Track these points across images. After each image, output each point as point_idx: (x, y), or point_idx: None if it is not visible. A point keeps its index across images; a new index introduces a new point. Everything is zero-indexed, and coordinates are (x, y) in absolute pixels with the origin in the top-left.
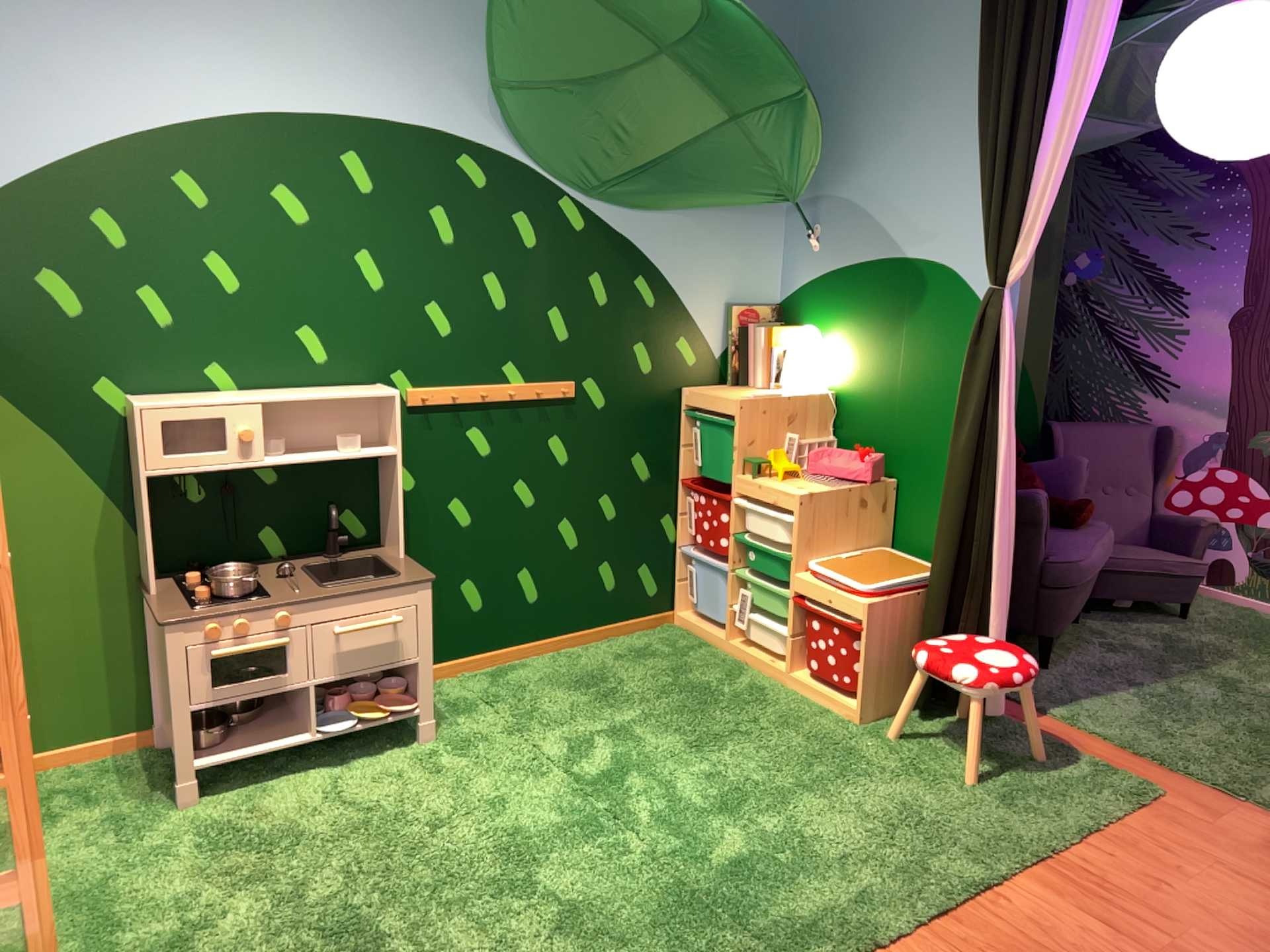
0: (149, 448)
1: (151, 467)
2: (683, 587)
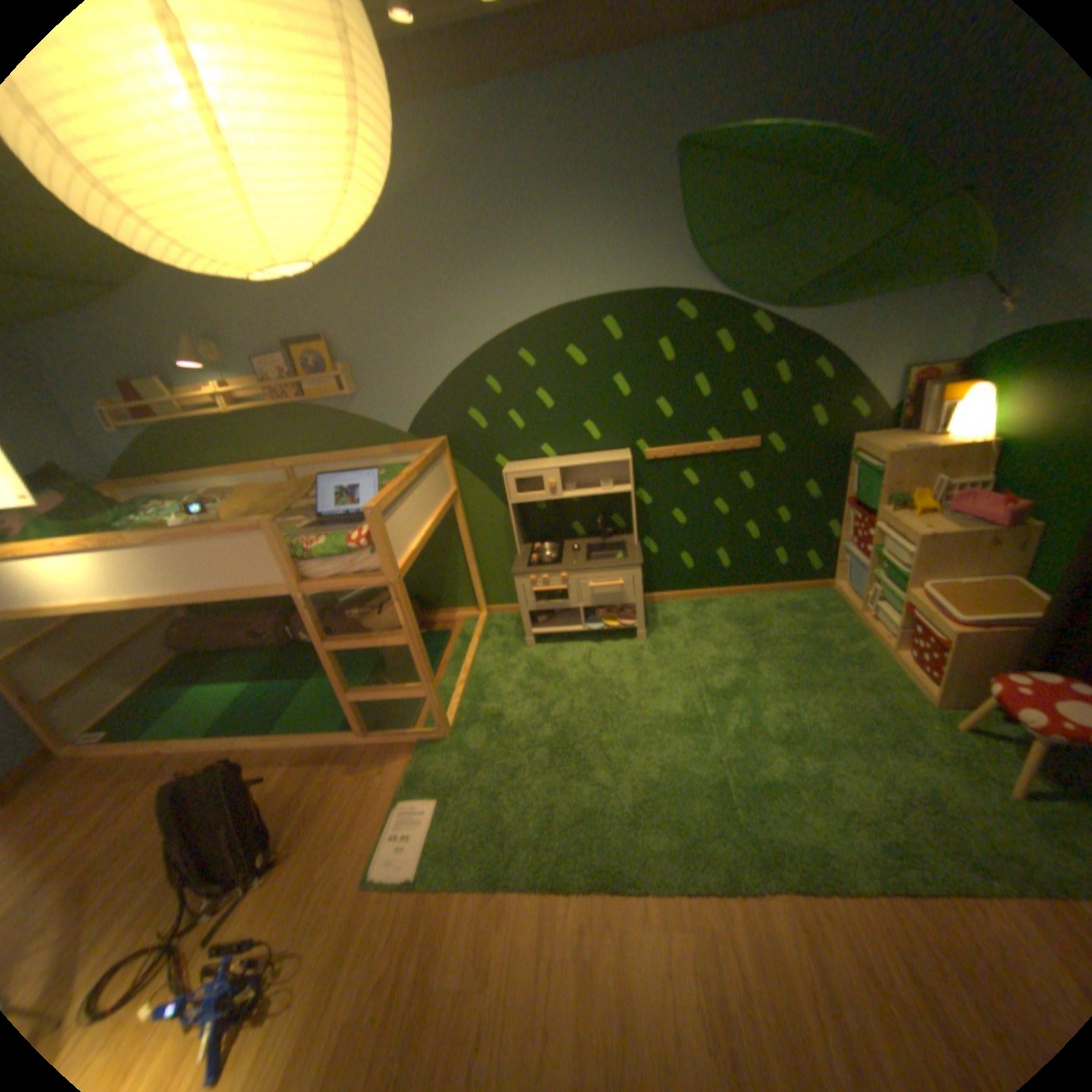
0: (509, 492)
1: (511, 501)
2: (841, 567)
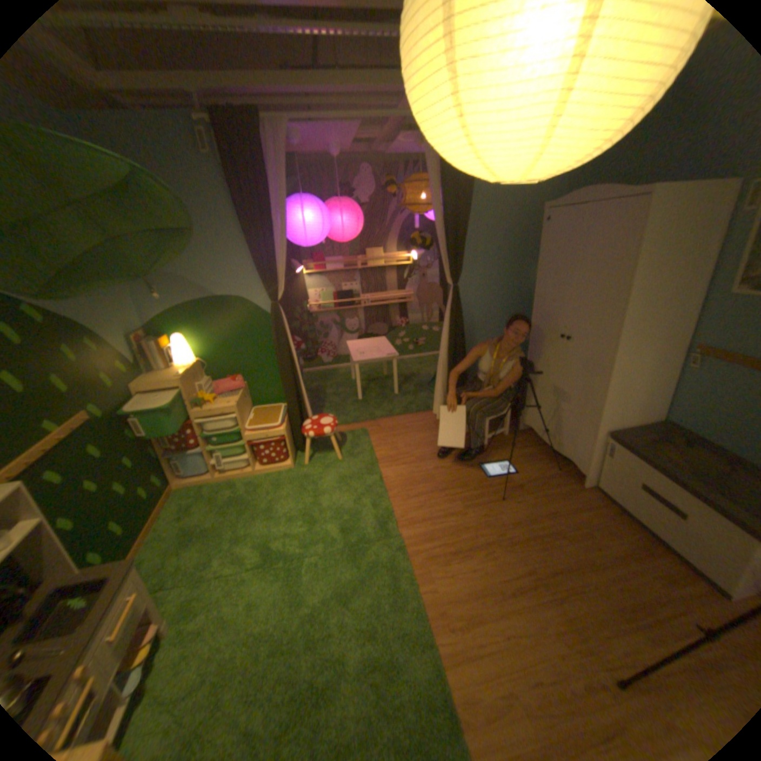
0: None
1: None
2: (167, 473)
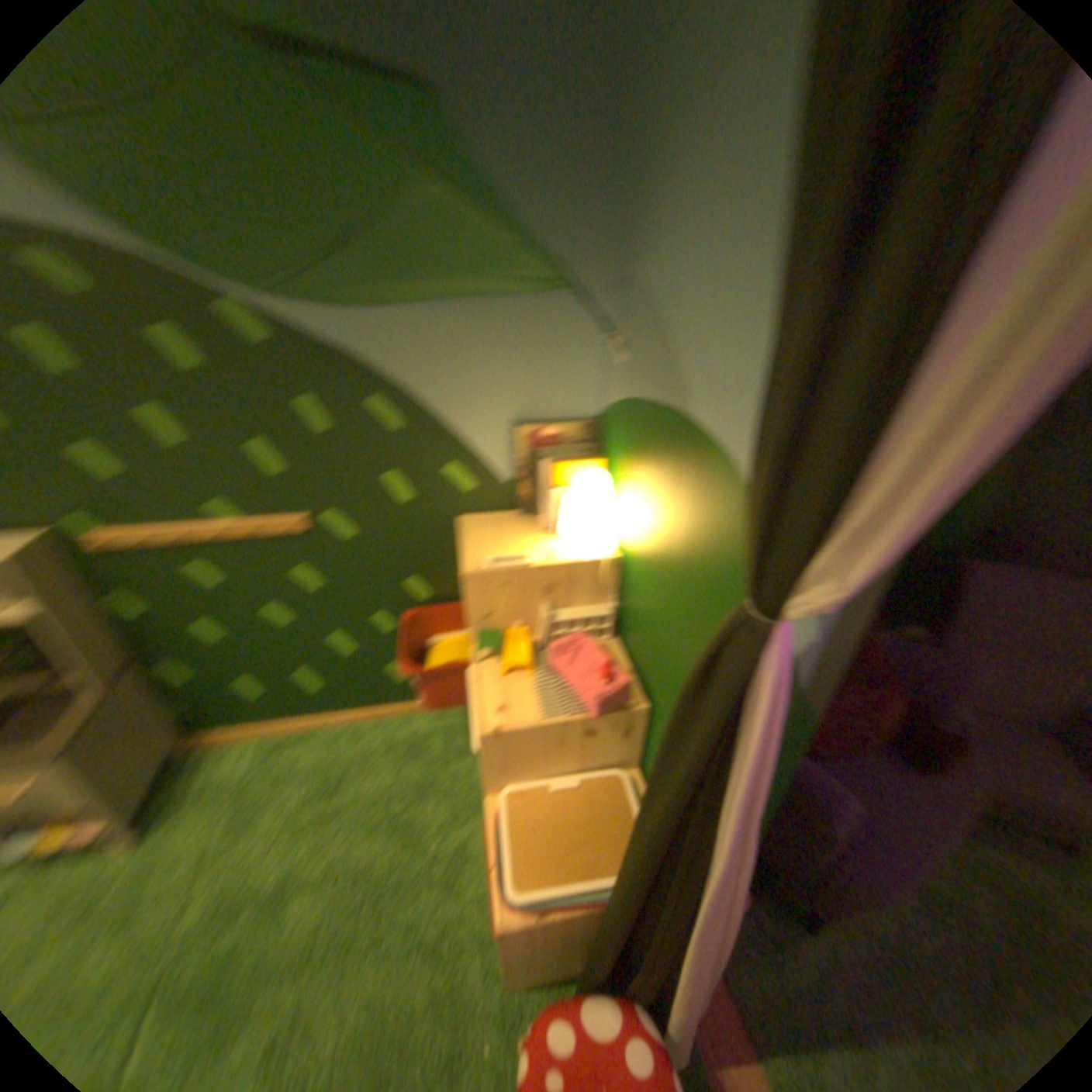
0: None
1: None
2: None
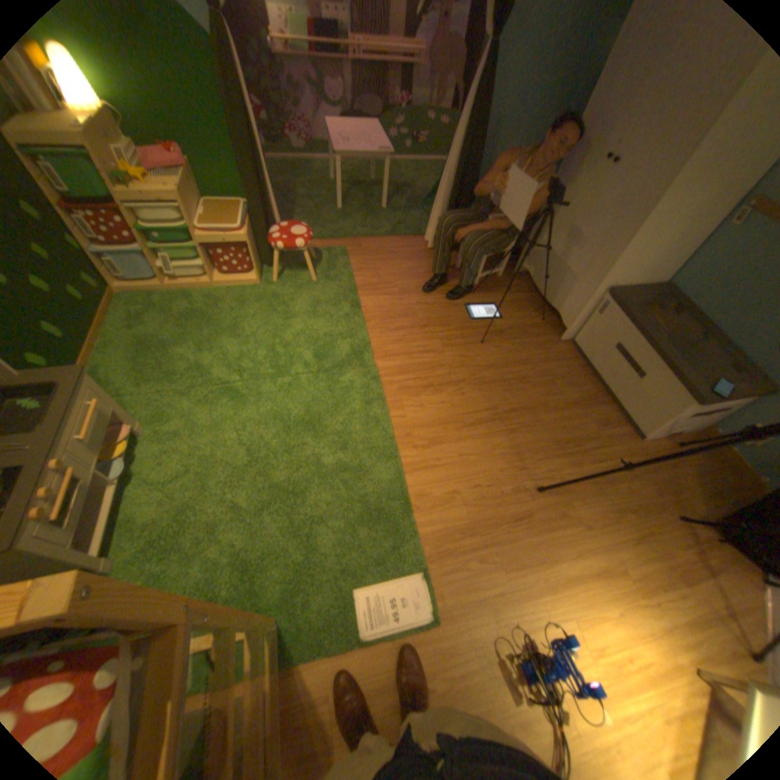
0: None
1: None
2: (103, 271)
